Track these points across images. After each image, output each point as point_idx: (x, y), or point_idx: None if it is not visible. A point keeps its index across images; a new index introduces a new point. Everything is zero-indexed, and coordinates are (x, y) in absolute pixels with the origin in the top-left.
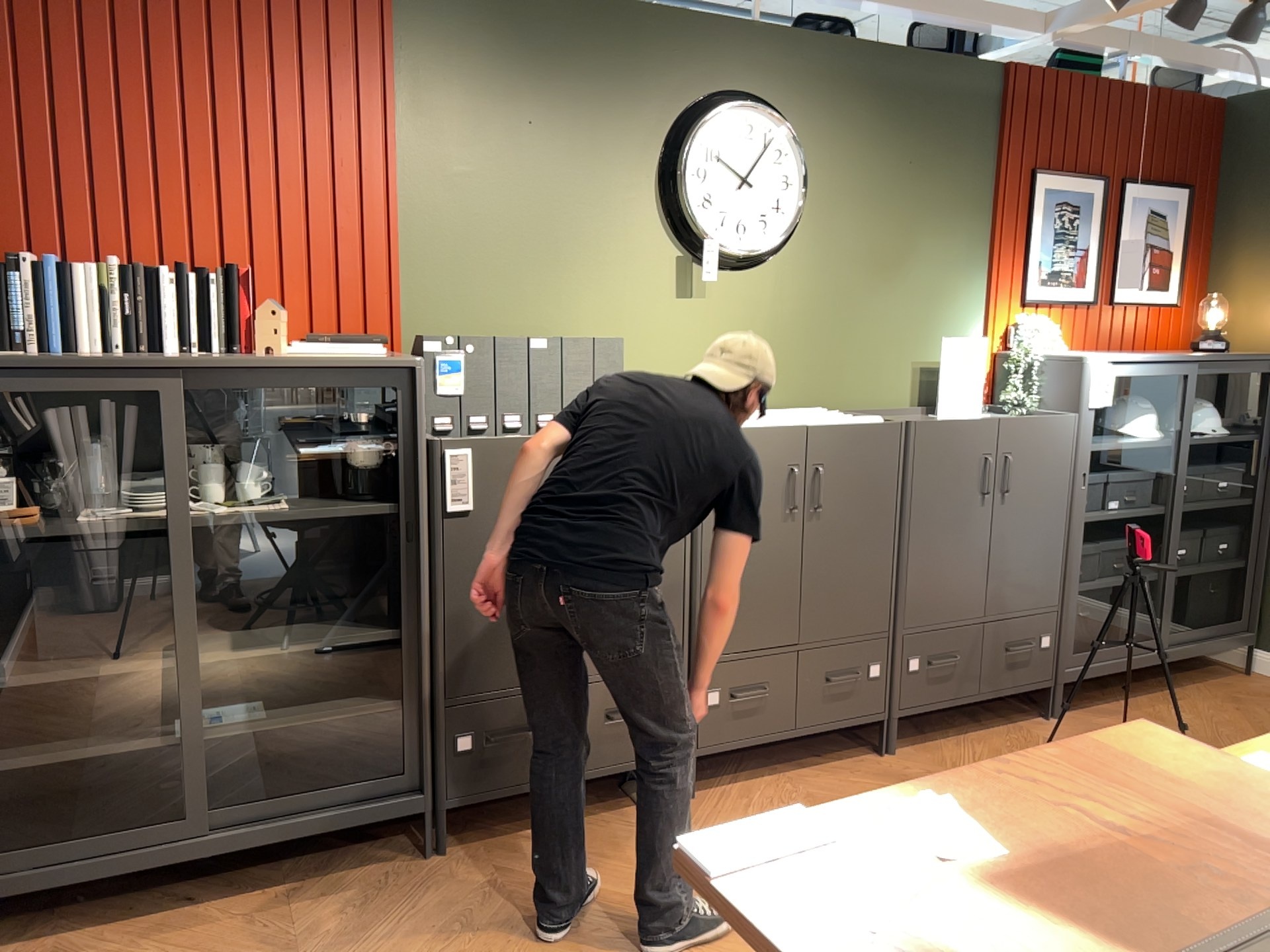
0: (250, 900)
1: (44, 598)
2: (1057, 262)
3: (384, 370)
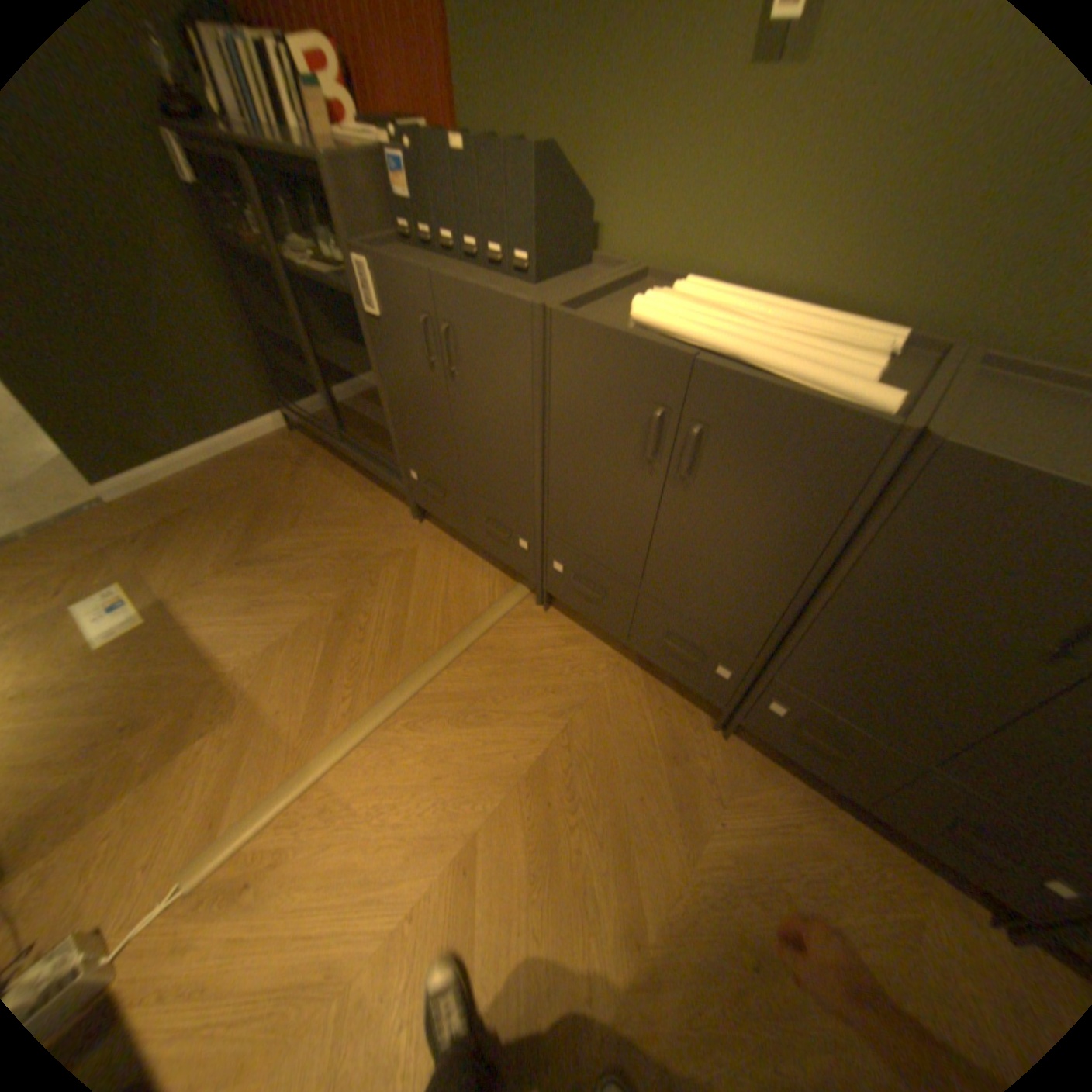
0: (358, 482)
1: (284, 291)
2: None
3: (319, 163)
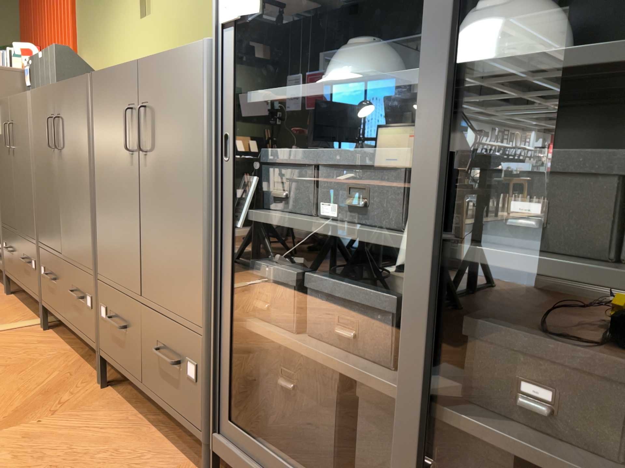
0: None
1: None
2: None
3: None
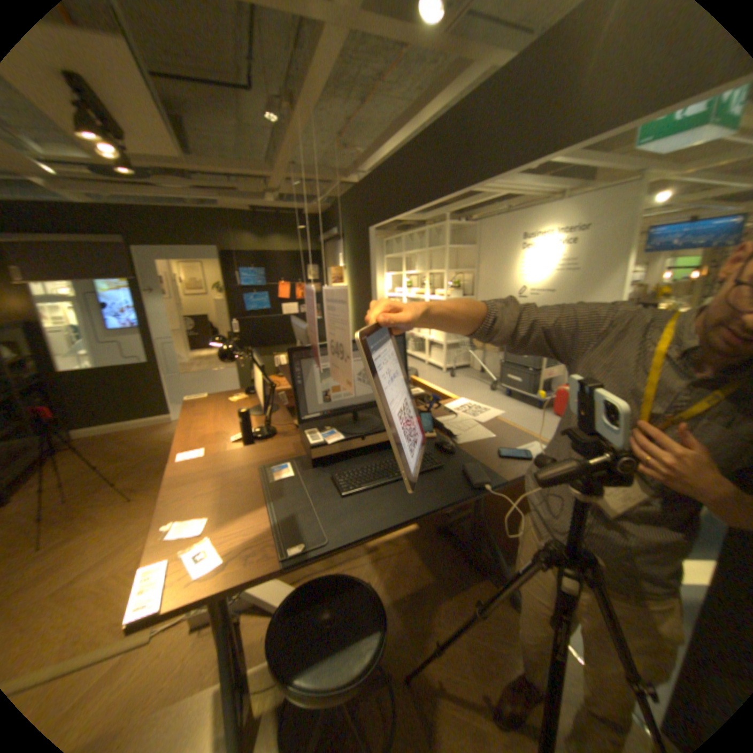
0: None
1: None
2: None
3: None
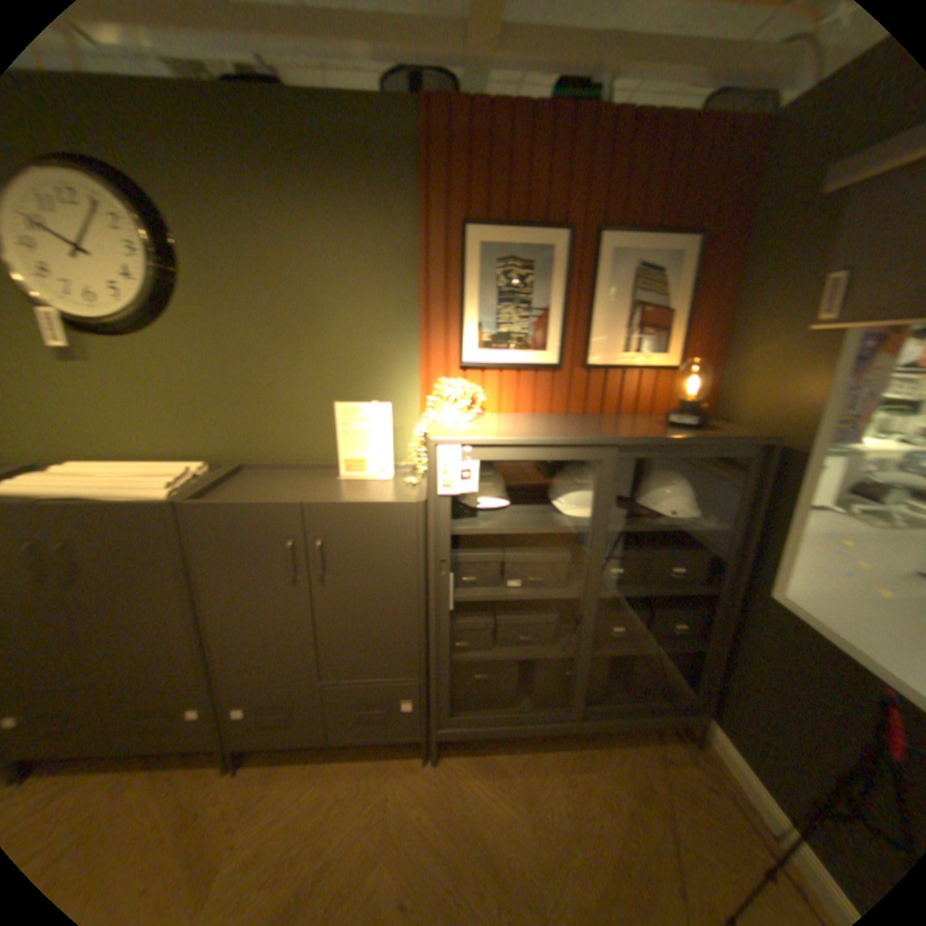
0: None
1: None
2: (501, 323)
3: None
